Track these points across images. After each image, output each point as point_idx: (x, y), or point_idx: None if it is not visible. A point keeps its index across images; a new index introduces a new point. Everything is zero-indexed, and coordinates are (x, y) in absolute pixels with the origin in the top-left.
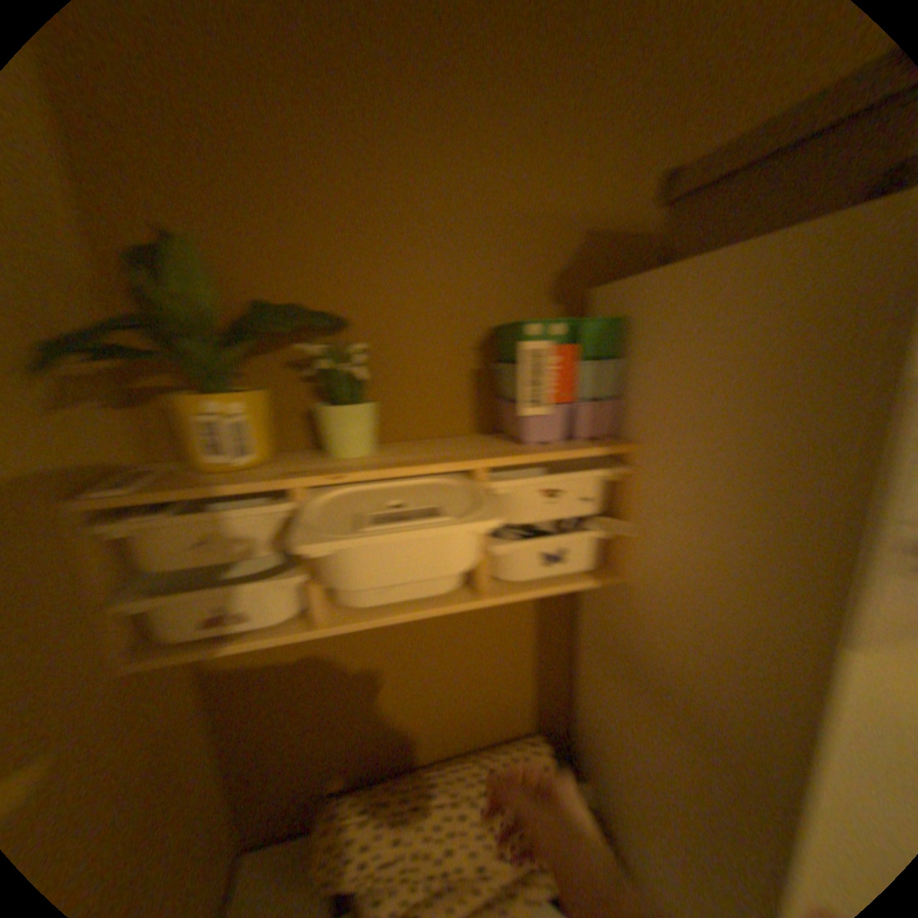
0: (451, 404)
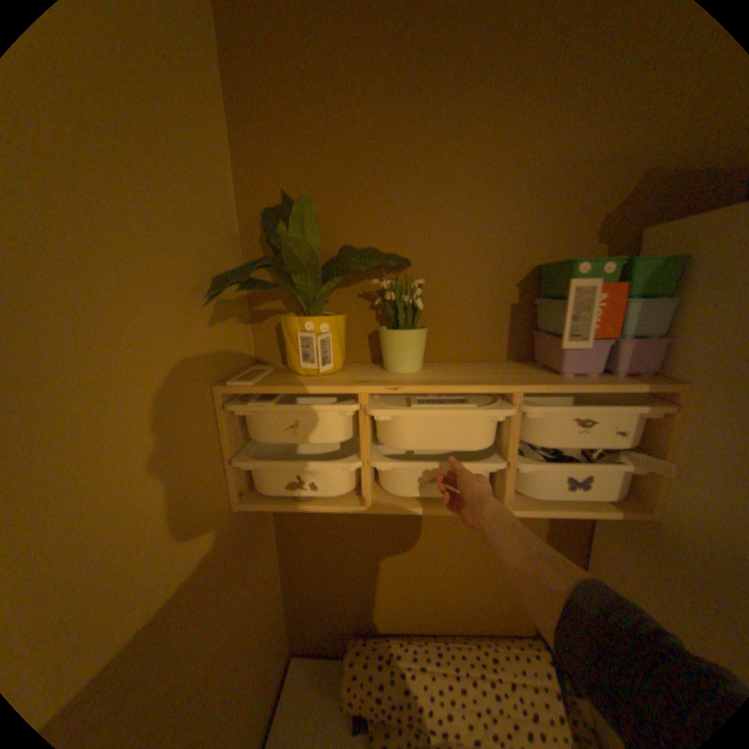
0: (487, 333)
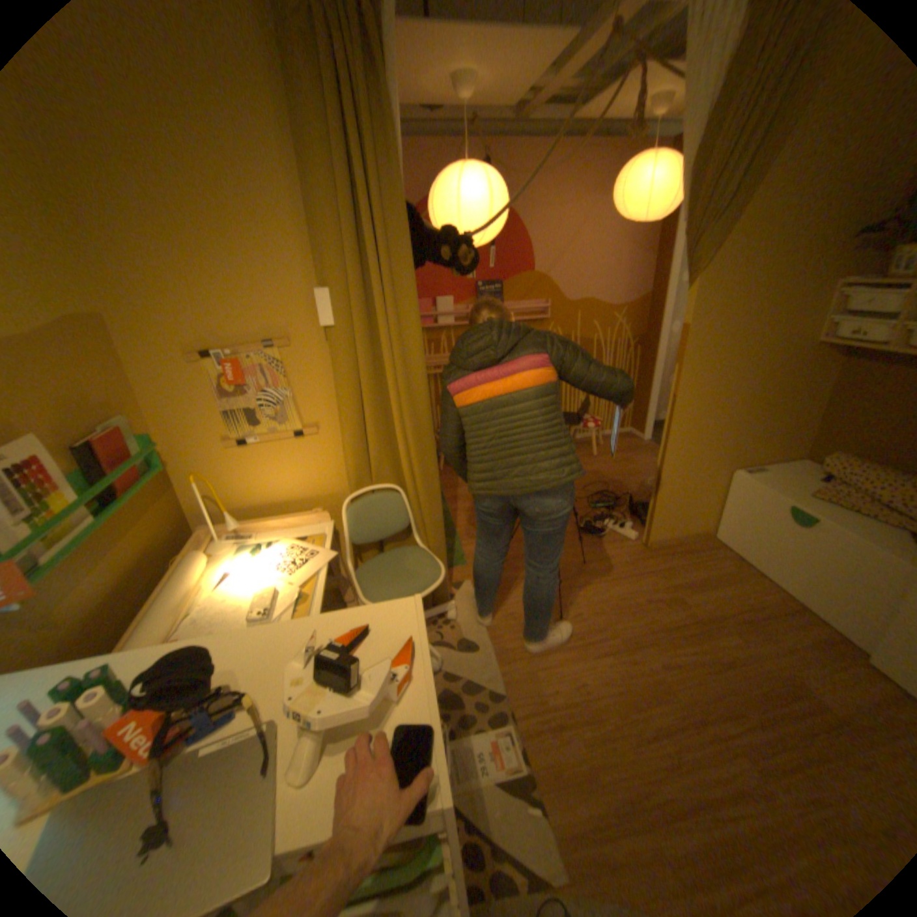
0: None
